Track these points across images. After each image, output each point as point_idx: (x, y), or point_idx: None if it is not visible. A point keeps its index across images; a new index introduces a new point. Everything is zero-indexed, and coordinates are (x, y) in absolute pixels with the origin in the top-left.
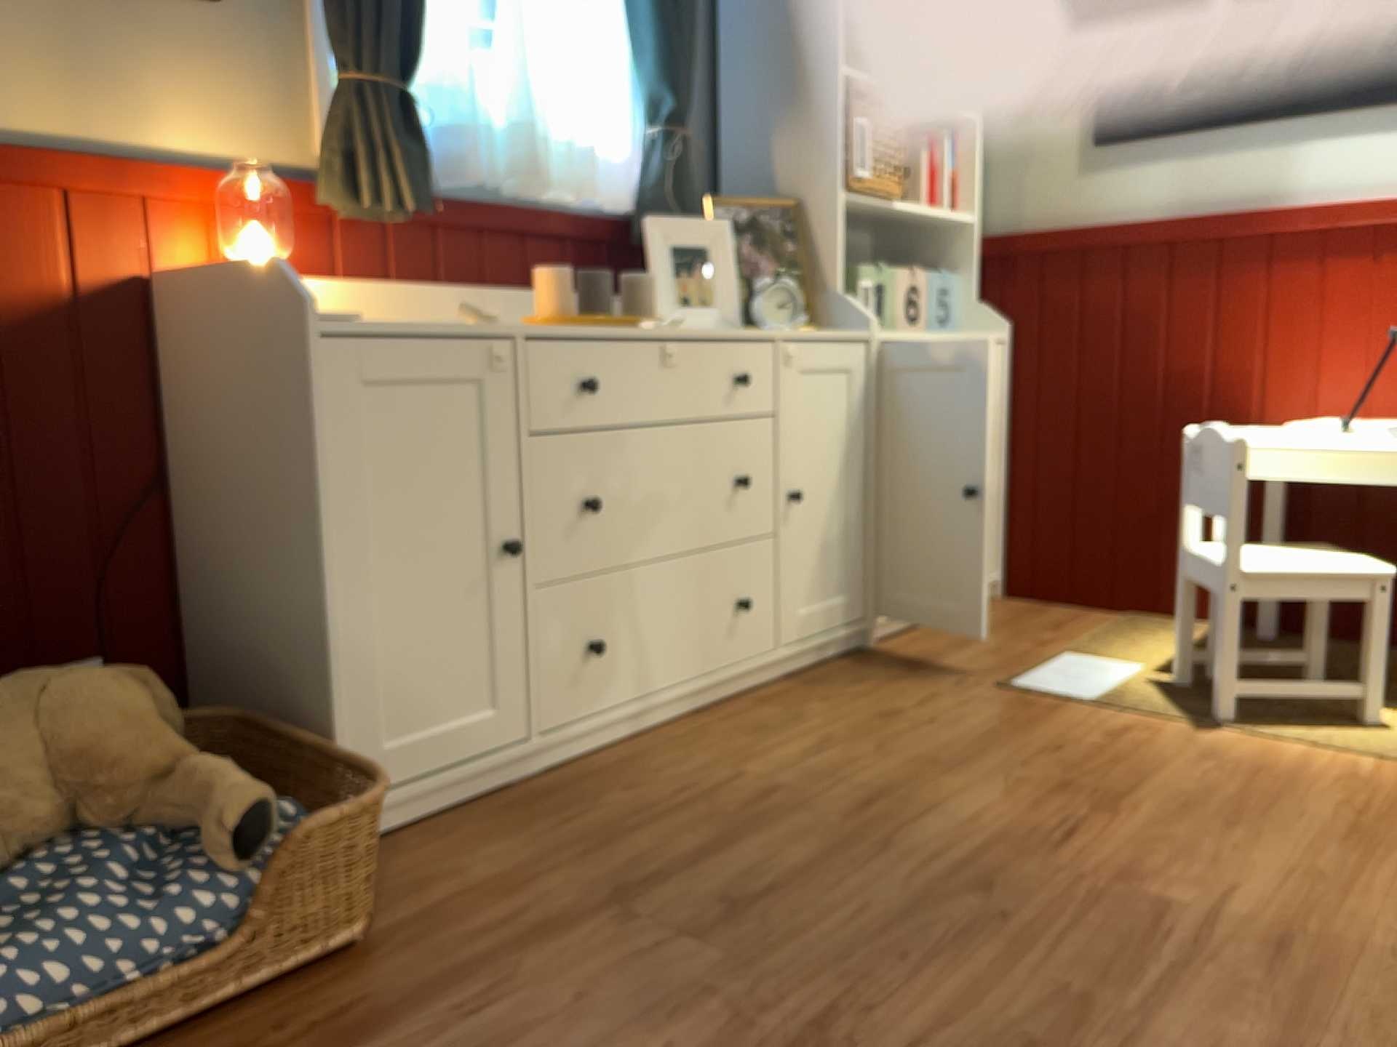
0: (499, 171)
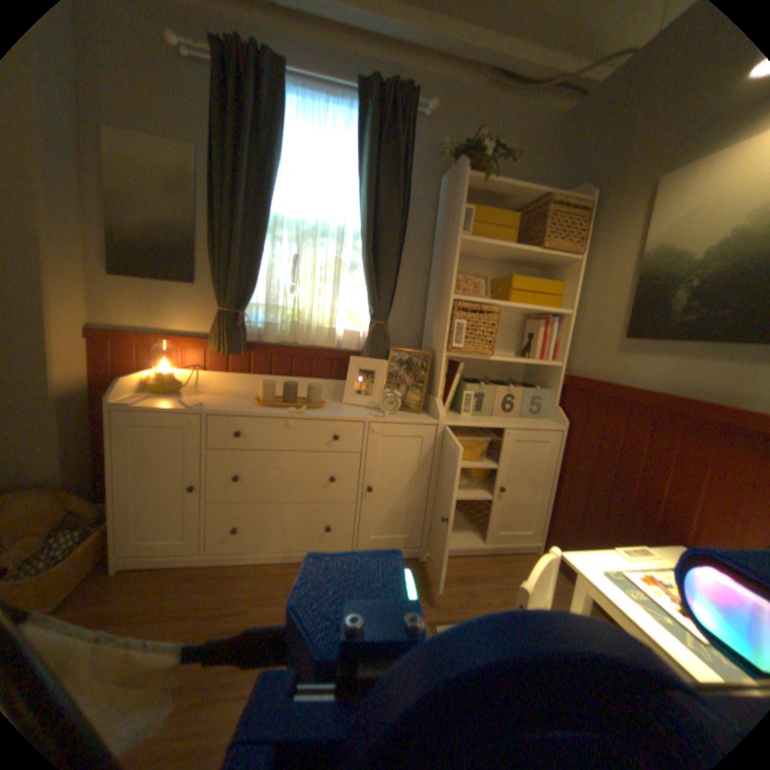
0: (292, 337)
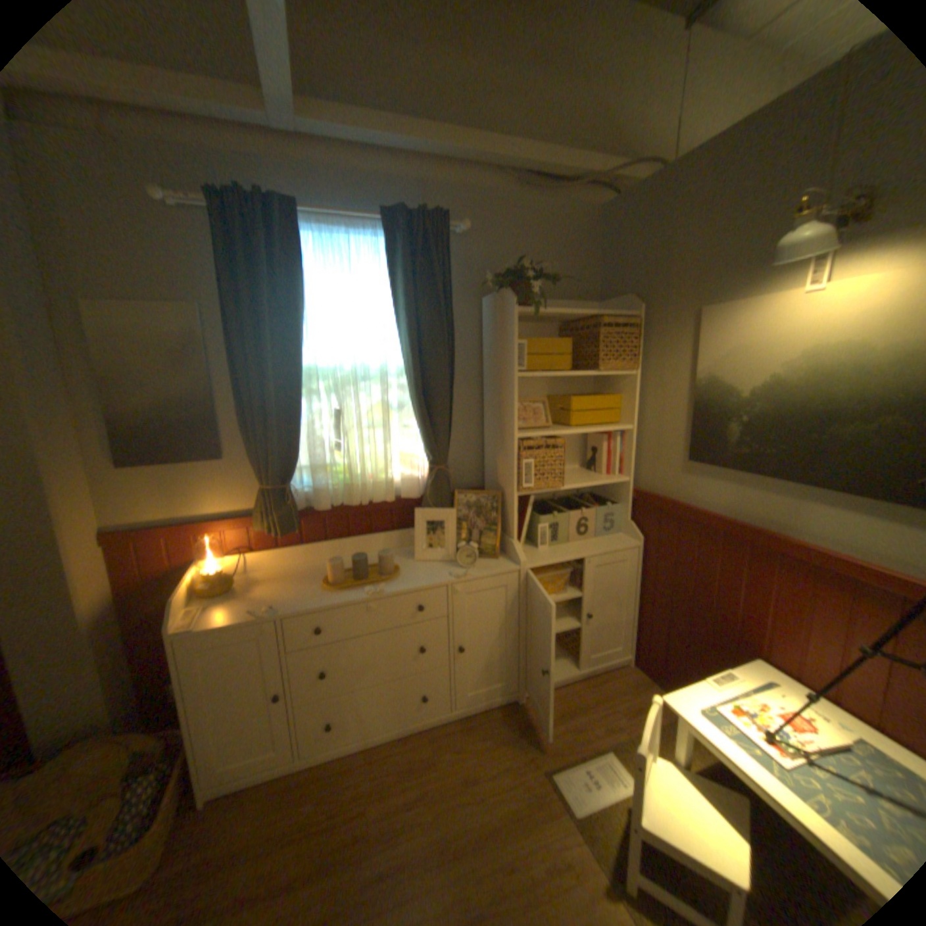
0: (345, 497)
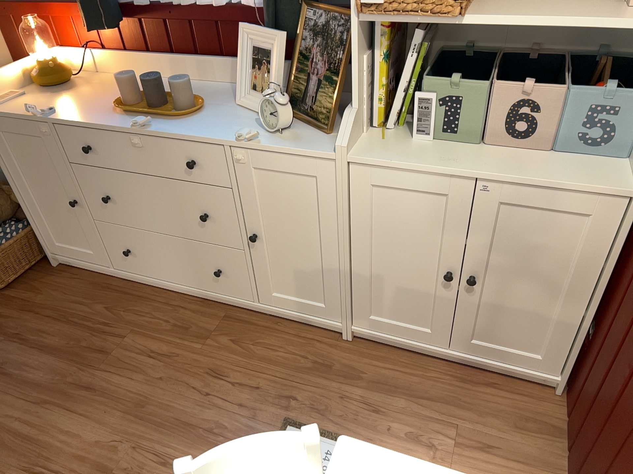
0: None
